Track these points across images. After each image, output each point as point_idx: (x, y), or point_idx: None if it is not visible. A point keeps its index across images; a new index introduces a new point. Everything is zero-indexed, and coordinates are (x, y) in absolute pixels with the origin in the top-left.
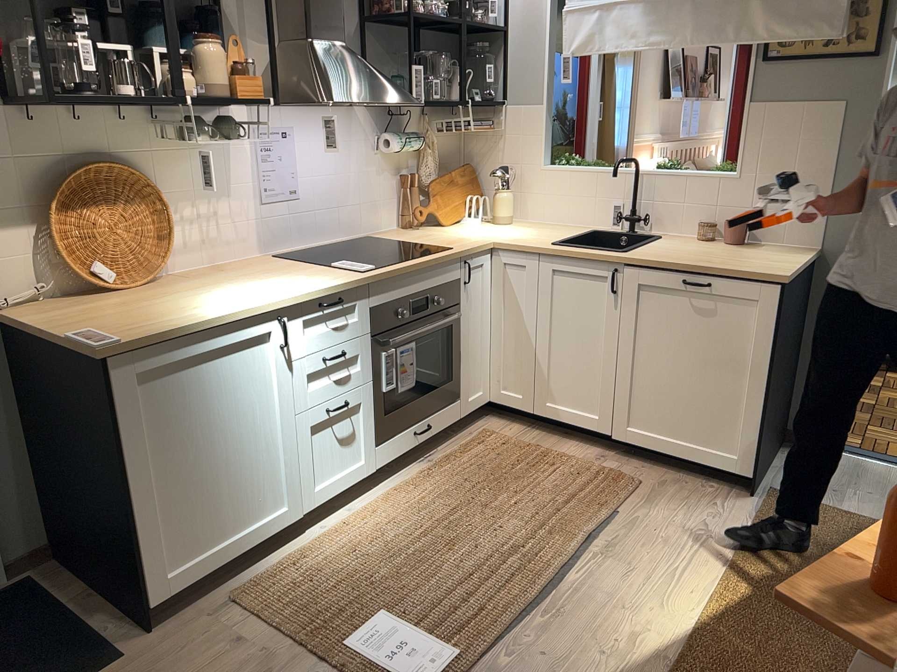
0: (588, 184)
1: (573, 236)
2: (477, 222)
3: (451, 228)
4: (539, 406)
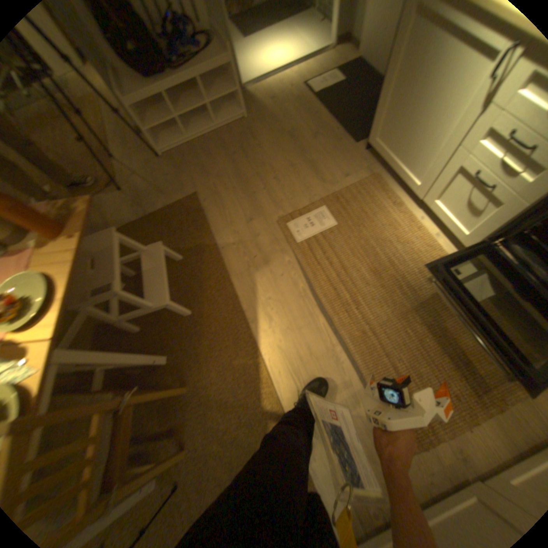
0: None
1: None
2: None
3: None
4: None
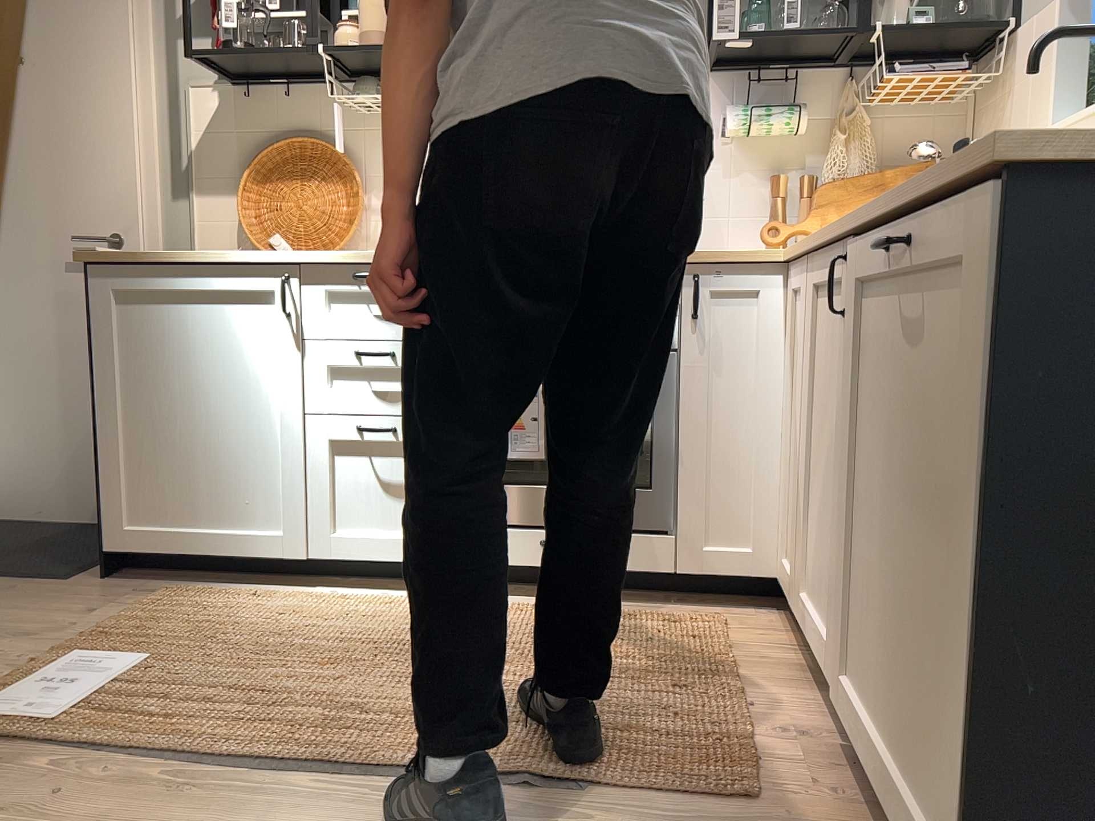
0: None
1: None
2: None
3: None
4: (799, 599)
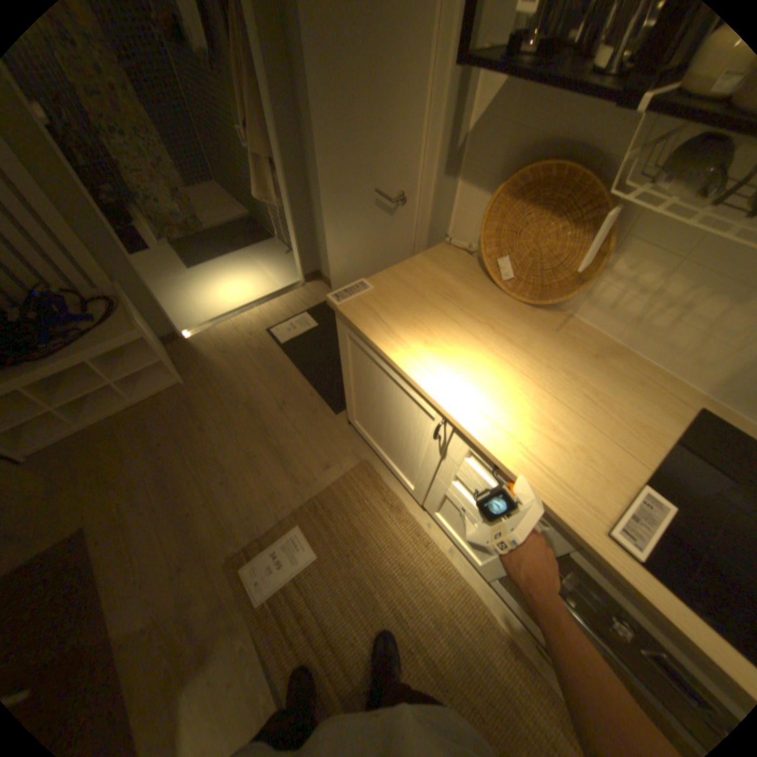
0: None
1: None
2: None
3: None
4: None
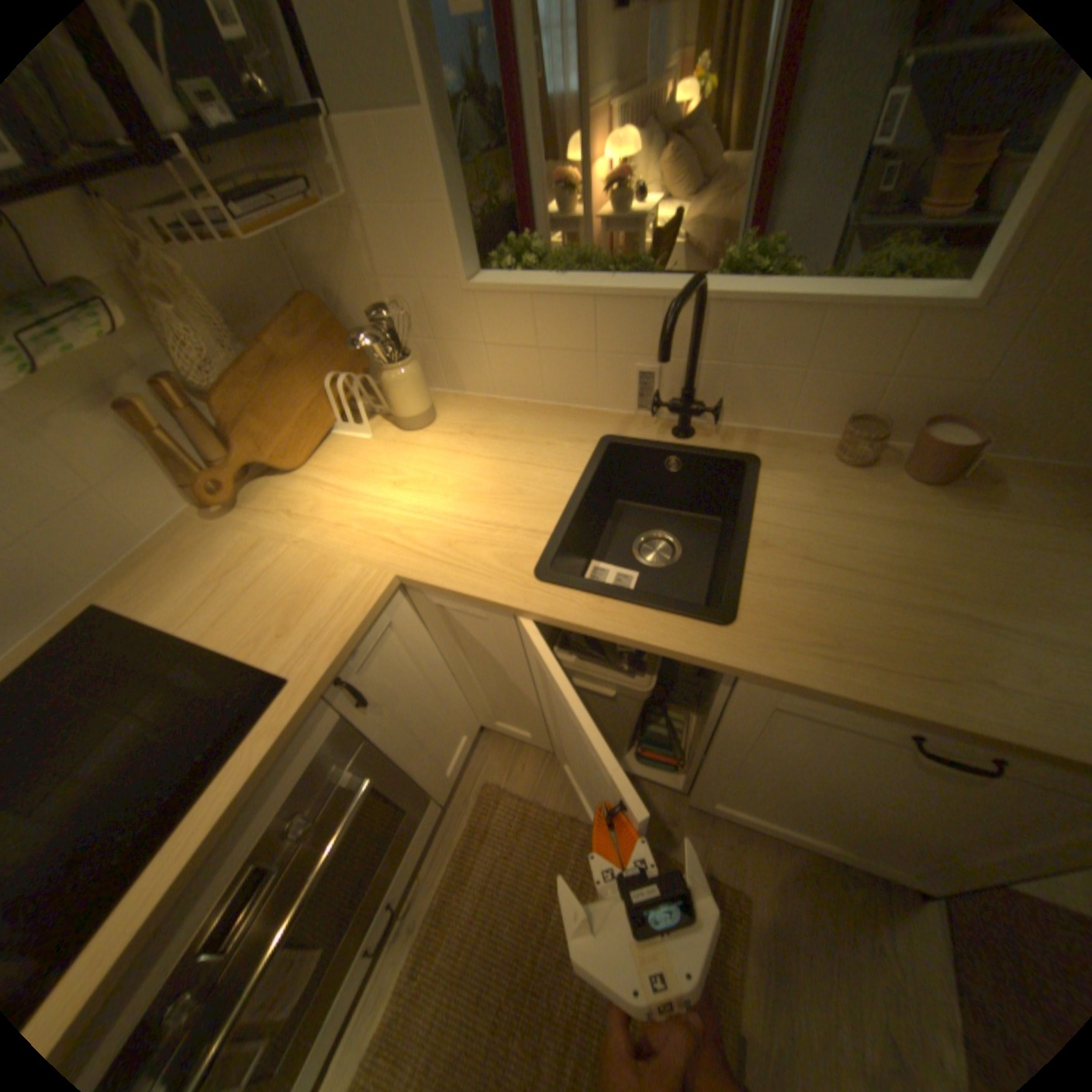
0: (573, 324)
1: (569, 490)
2: (362, 425)
3: (306, 479)
4: (556, 750)
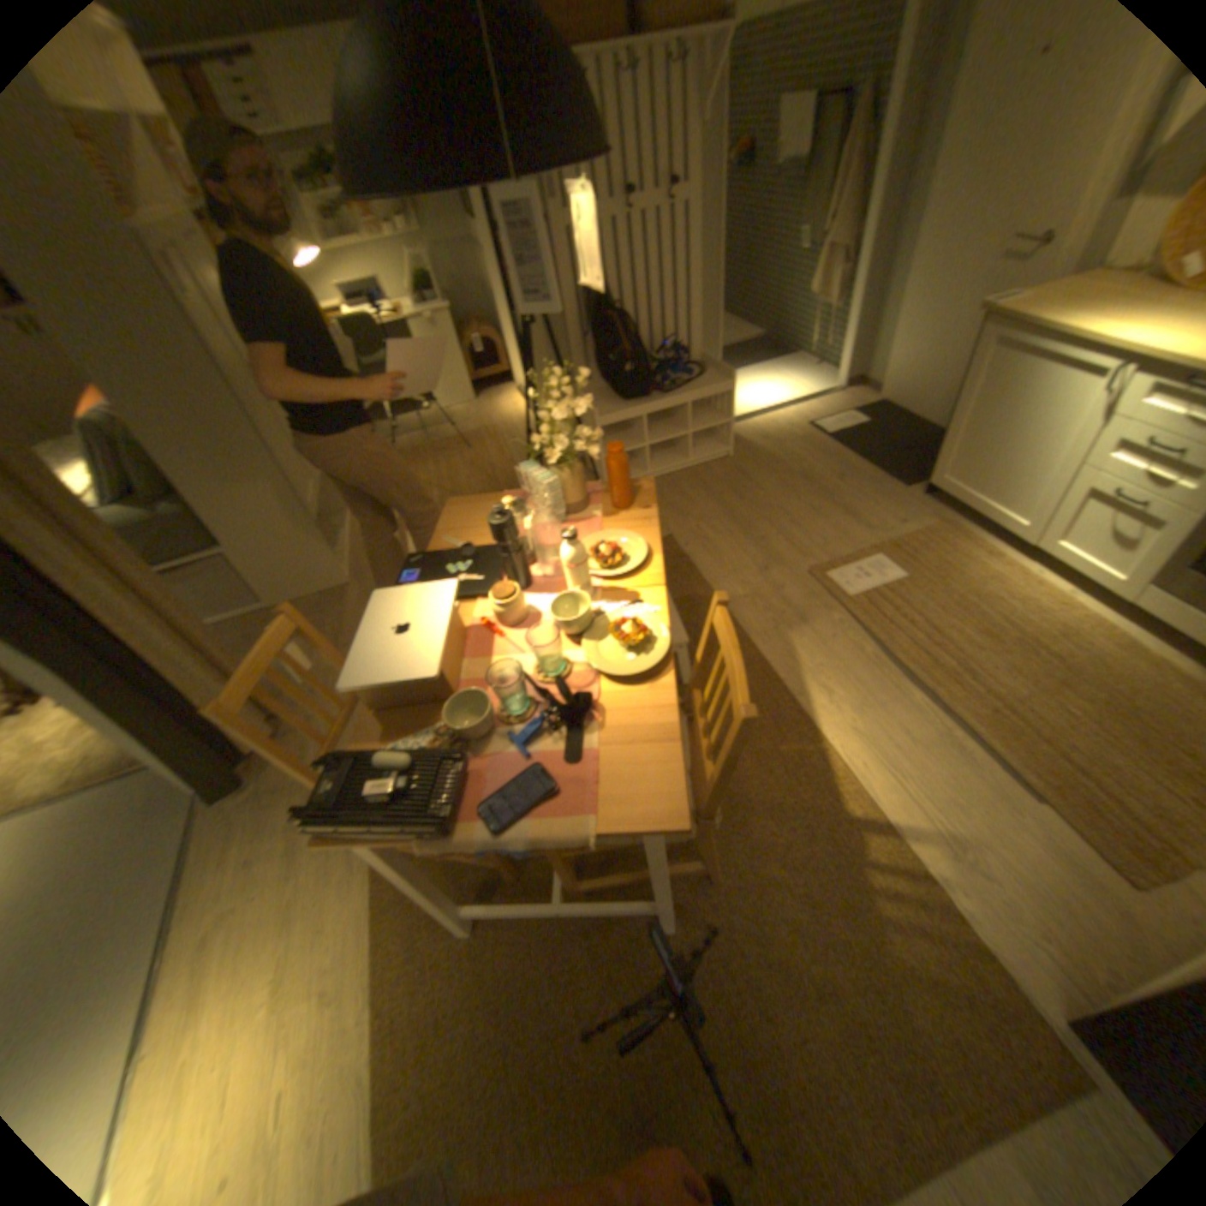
0: None
1: None
2: None
3: None
4: None
